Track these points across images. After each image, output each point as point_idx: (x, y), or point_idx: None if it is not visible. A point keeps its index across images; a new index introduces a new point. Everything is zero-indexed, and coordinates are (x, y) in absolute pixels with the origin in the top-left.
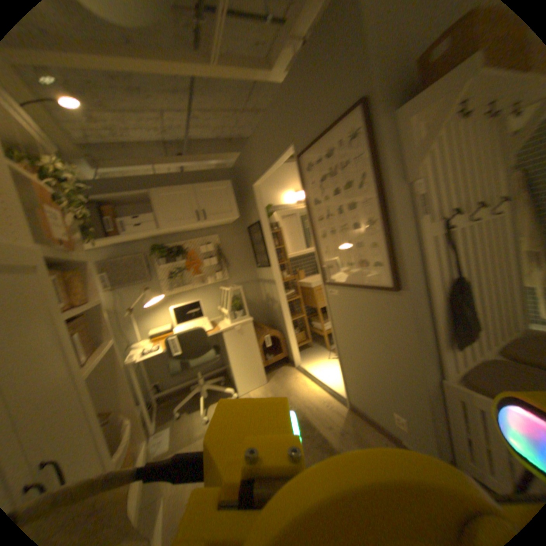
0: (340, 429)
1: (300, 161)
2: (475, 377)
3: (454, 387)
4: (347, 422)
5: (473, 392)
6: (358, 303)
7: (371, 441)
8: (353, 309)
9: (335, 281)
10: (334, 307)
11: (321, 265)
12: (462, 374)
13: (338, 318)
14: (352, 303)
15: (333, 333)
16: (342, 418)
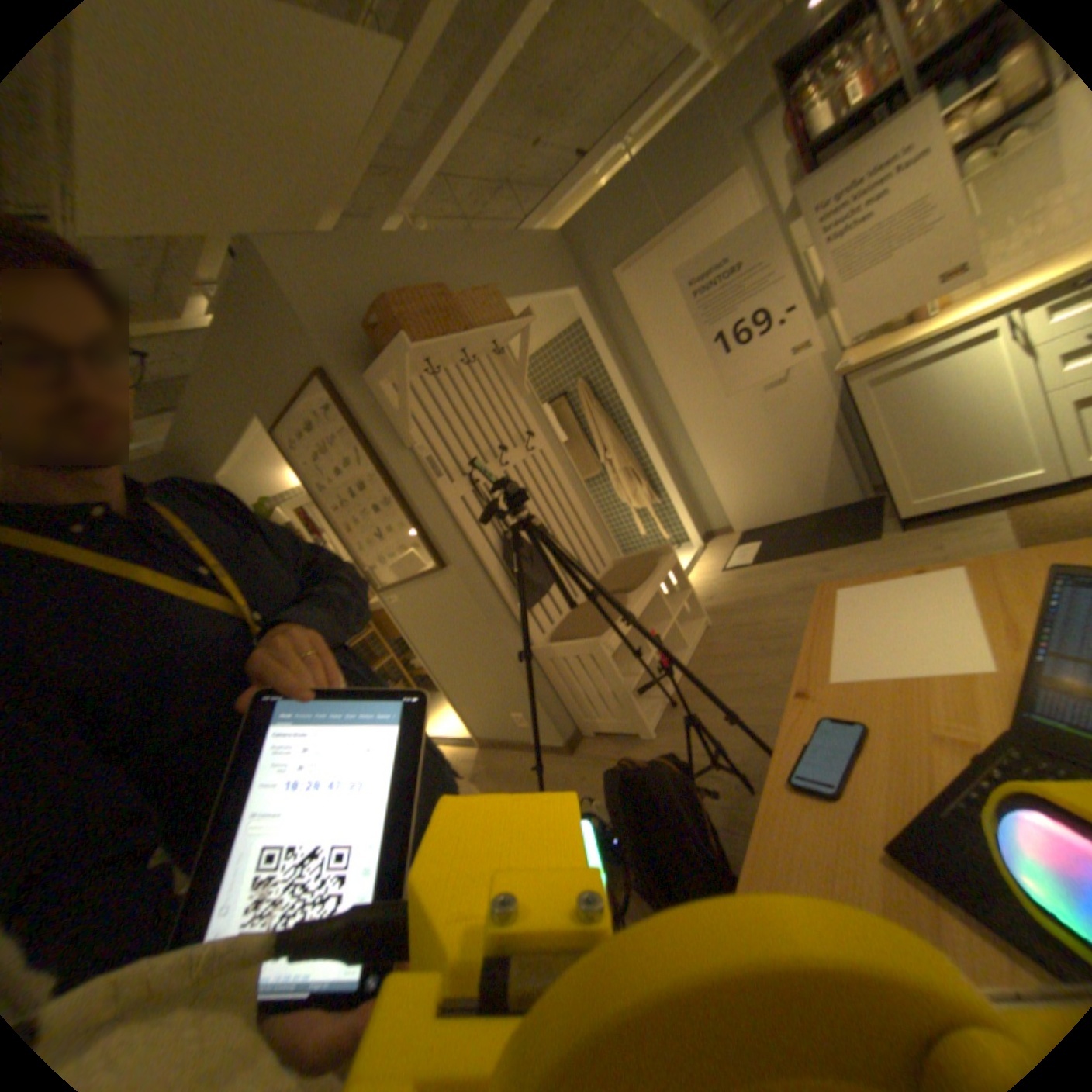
0: (471, 773)
1: (278, 436)
2: (564, 627)
3: (540, 645)
4: (479, 759)
5: (552, 641)
6: (423, 598)
7: (506, 761)
8: (423, 608)
9: (389, 581)
10: (405, 617)
11: (365, 568)
12: (554, 630)
13: (415, 629)
14: (419, 601)
15: (421, 653)
16: (473, 759)
